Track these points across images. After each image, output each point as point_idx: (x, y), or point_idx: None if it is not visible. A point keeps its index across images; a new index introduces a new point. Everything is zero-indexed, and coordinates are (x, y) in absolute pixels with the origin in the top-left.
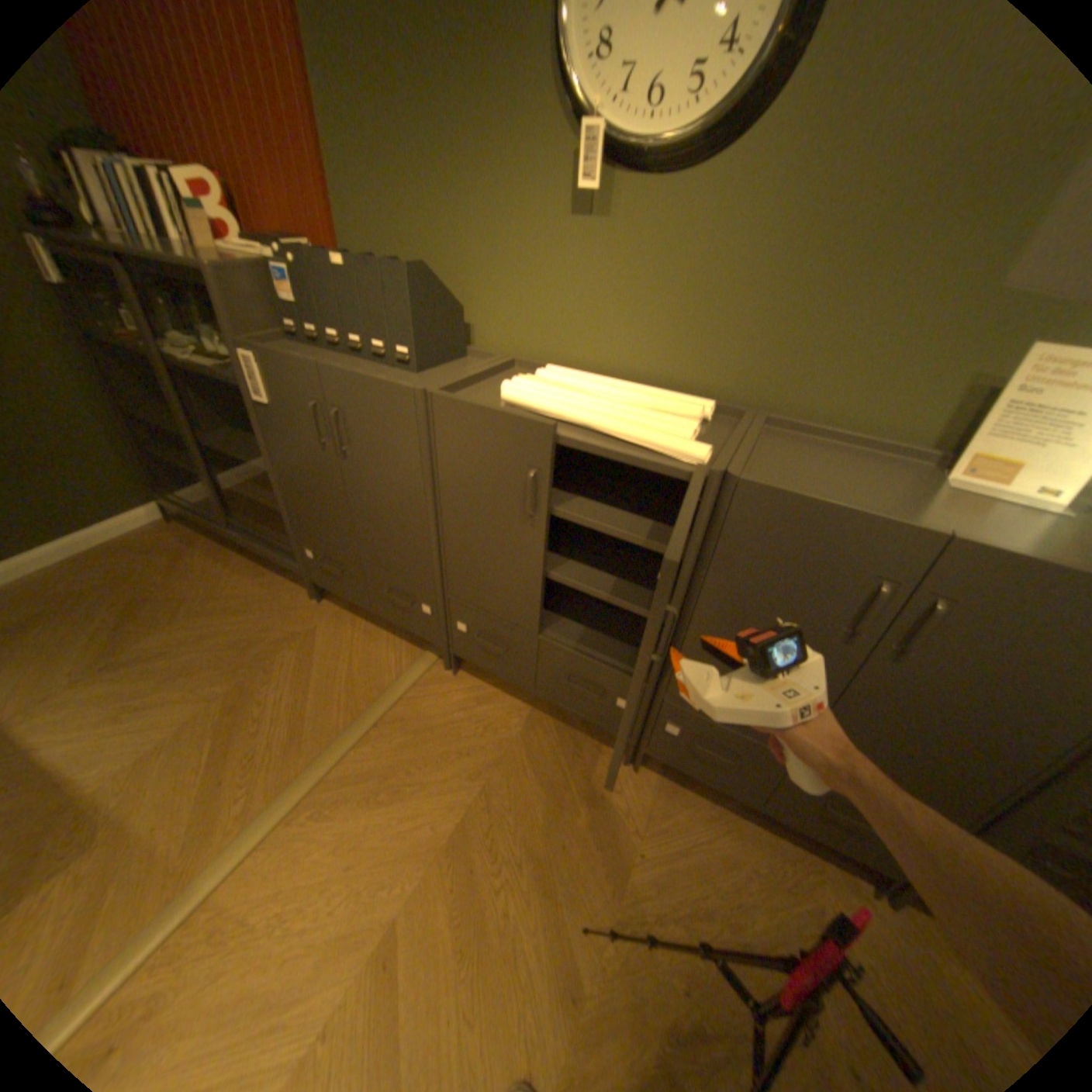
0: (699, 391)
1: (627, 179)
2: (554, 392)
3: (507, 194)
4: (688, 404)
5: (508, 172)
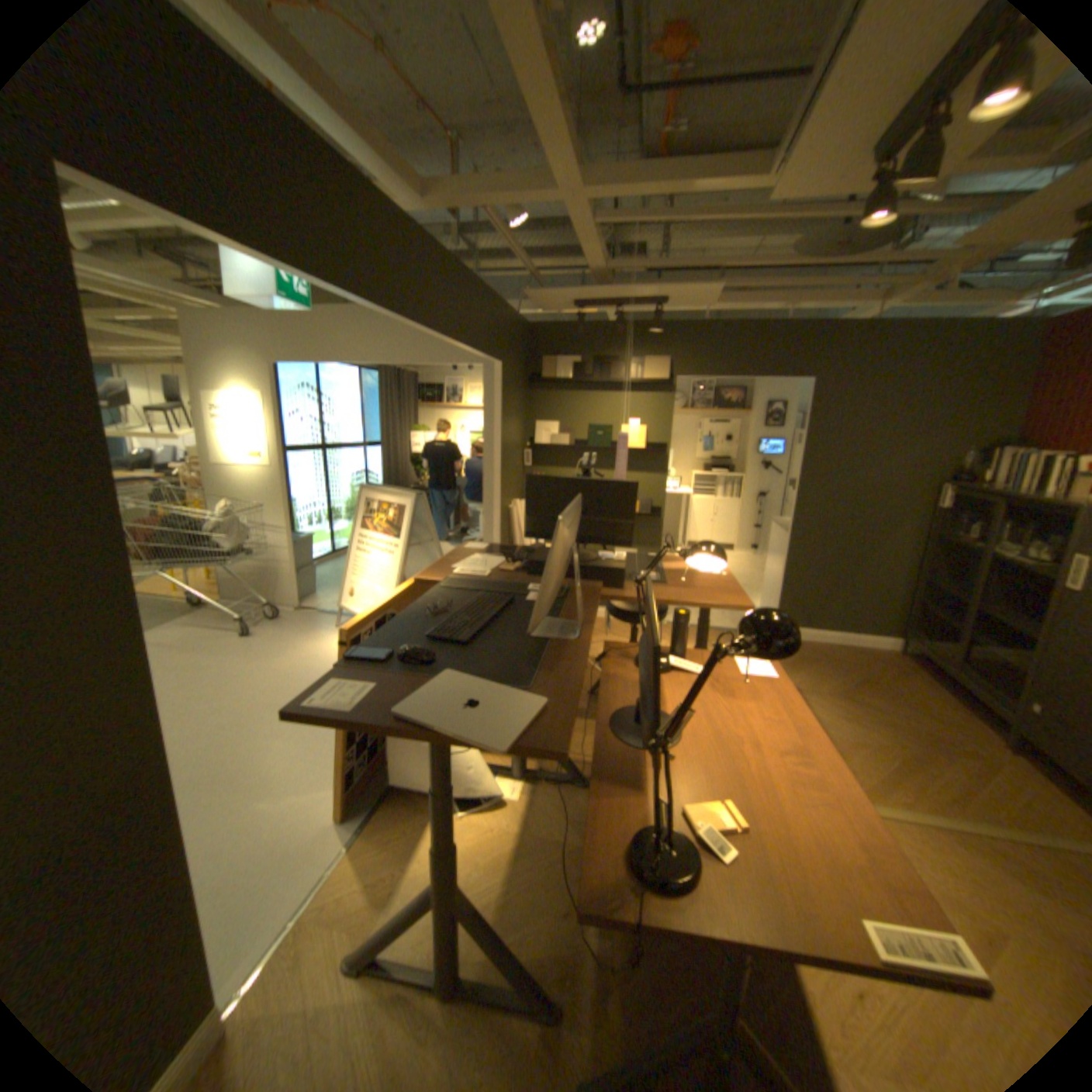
0: None
1: None
2: None
3: None
4: None
5: None
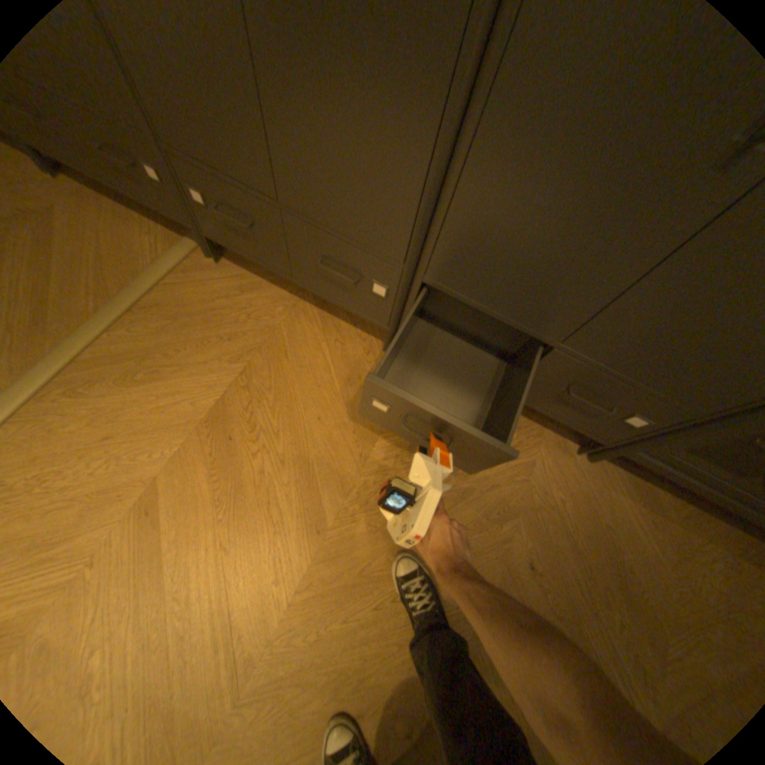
0: None
1: None
2: None
3: None
4: None
5: None
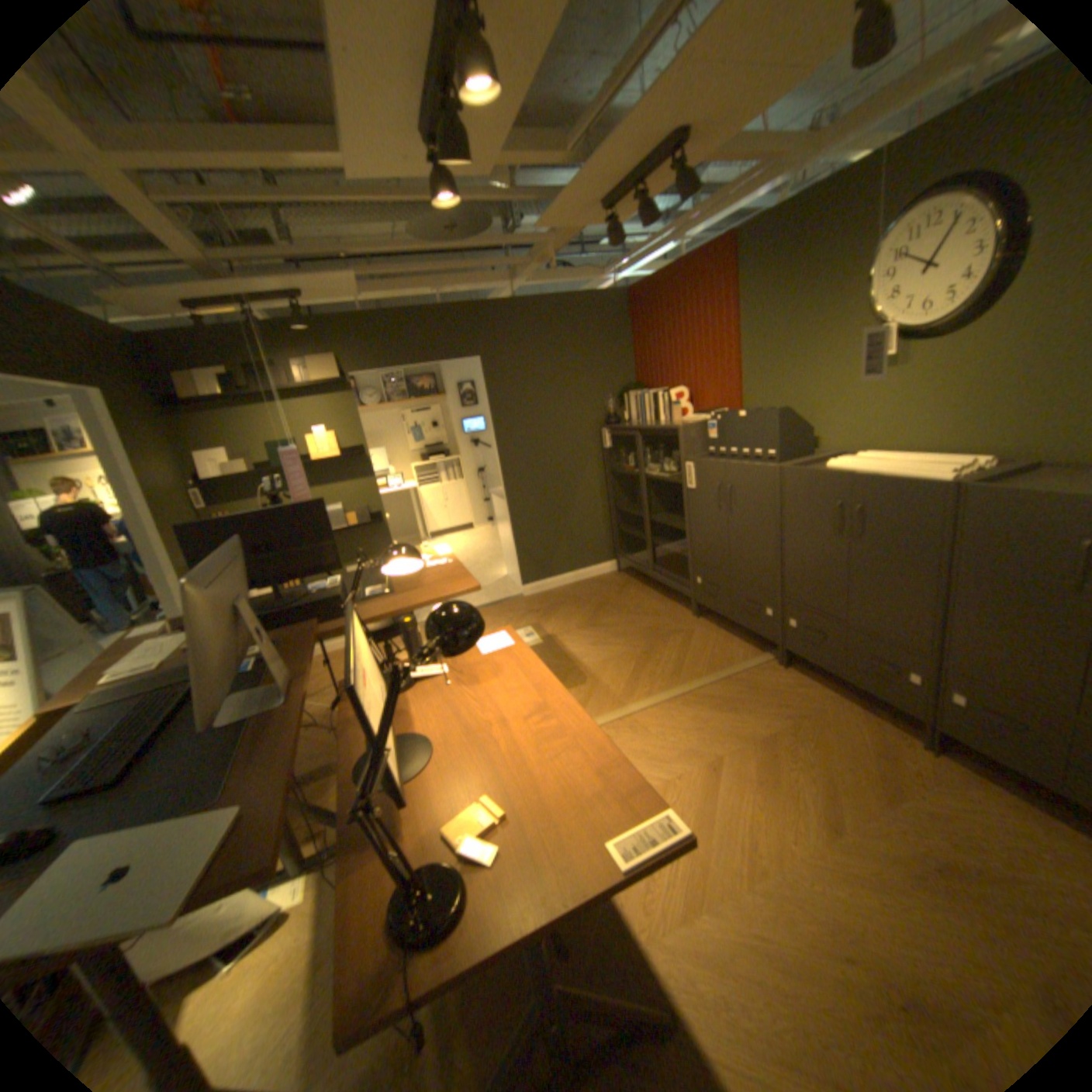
0: (987, 454)
1: (917, 344)
2: (861, 462)
3: (843, 366)
4: (962, 459)
5: (843, 356)
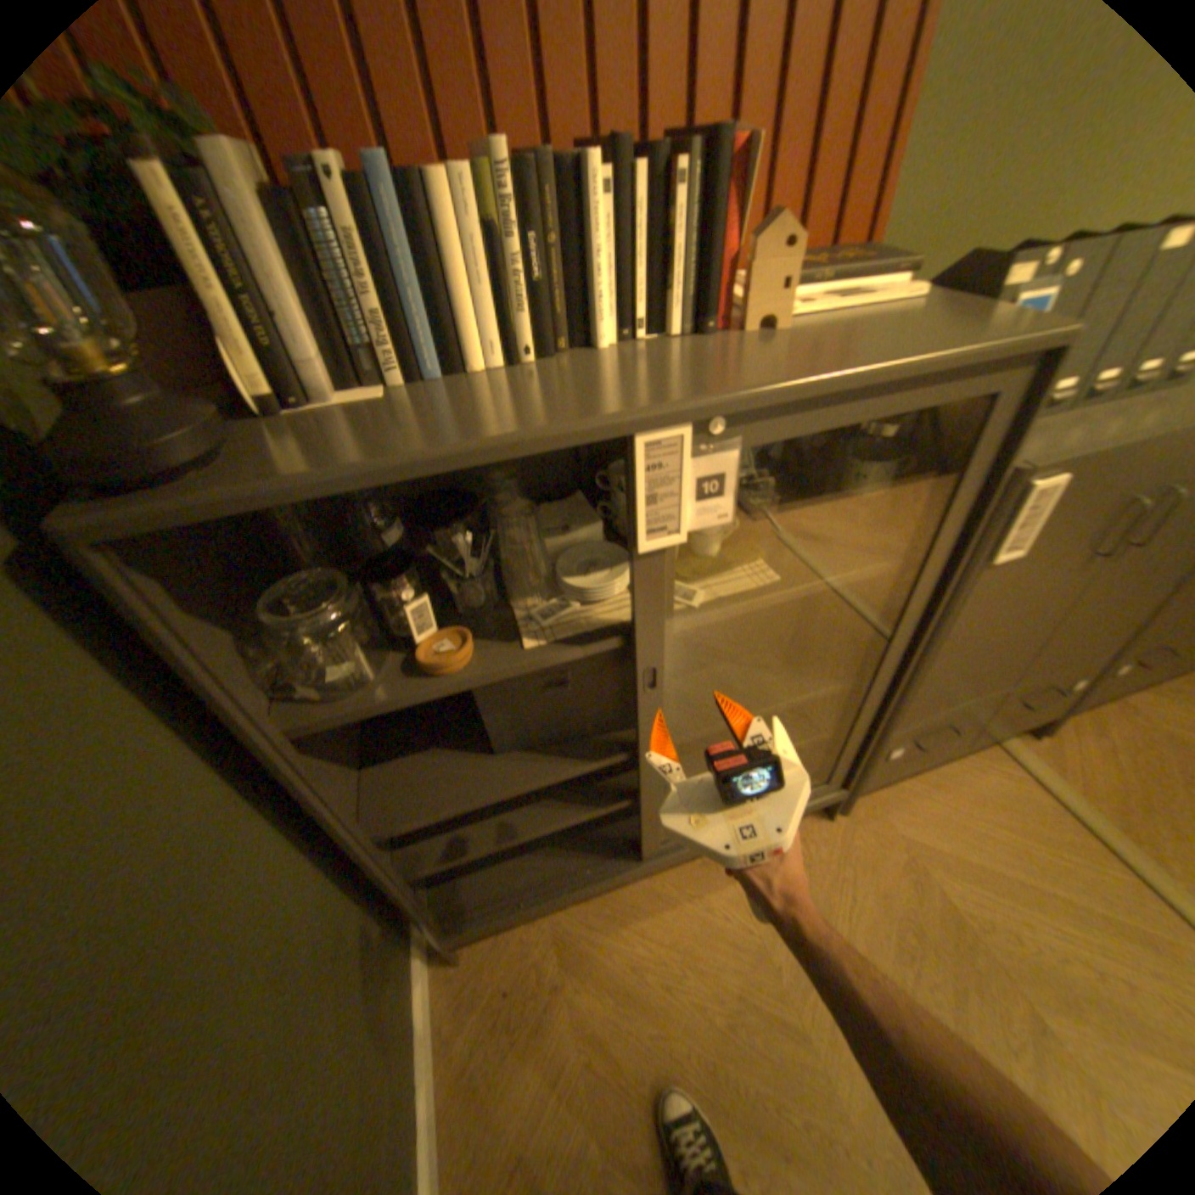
0: None
1: None
2: None
3: None
4: None
5: None
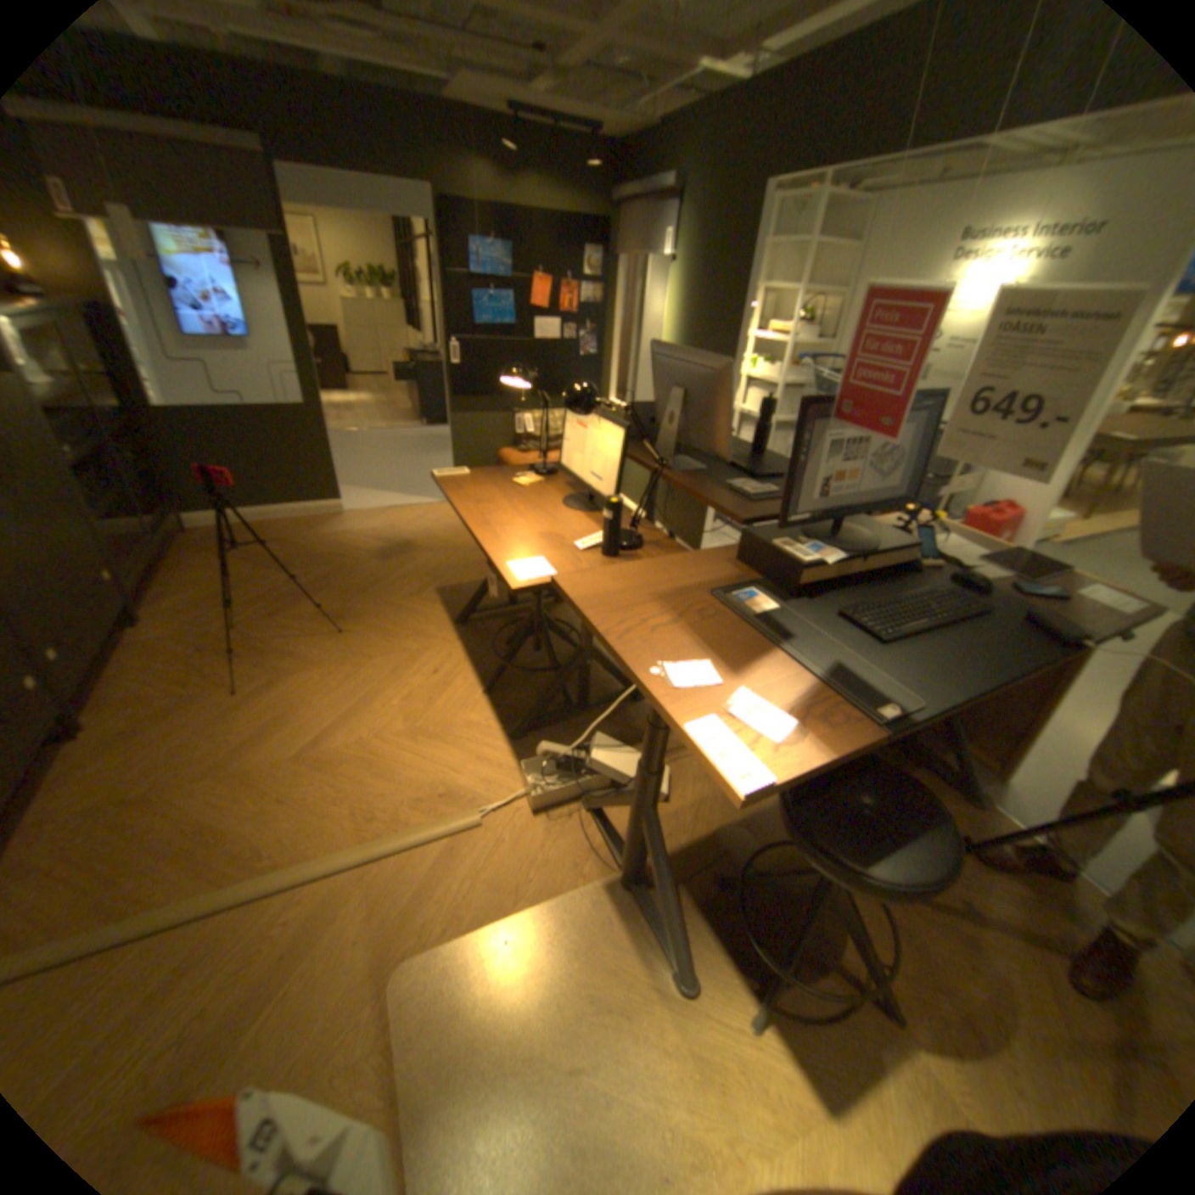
0: None
1: None
2: None
3: None
4: None
5: None
